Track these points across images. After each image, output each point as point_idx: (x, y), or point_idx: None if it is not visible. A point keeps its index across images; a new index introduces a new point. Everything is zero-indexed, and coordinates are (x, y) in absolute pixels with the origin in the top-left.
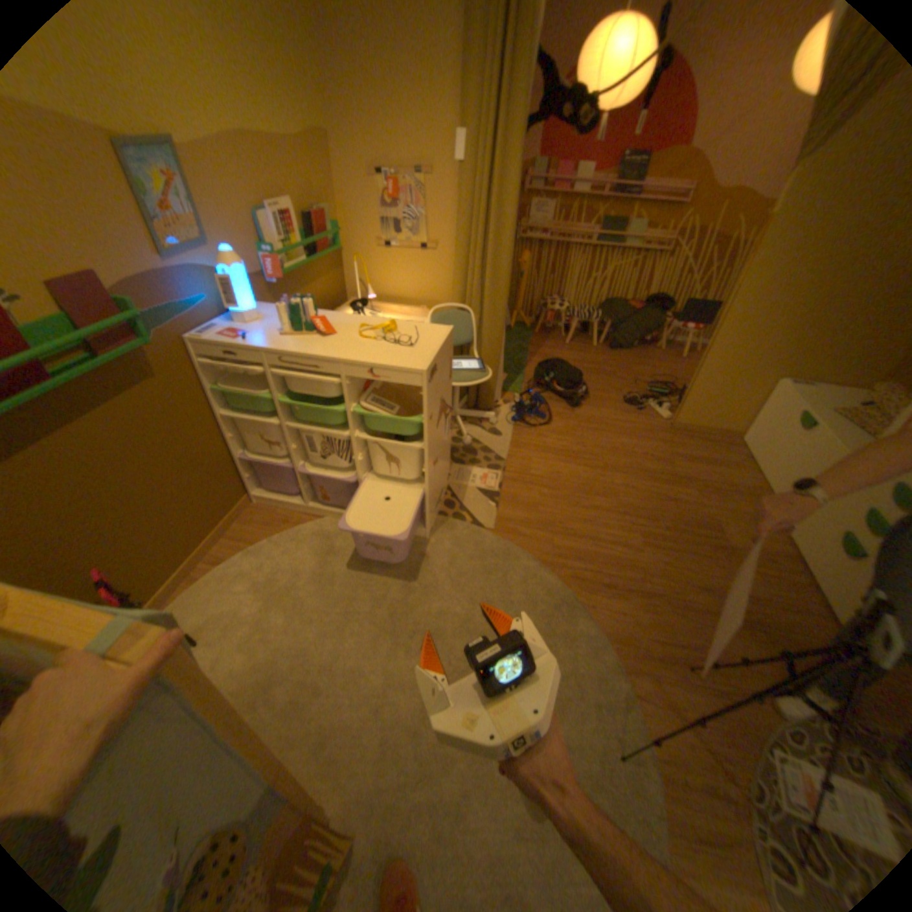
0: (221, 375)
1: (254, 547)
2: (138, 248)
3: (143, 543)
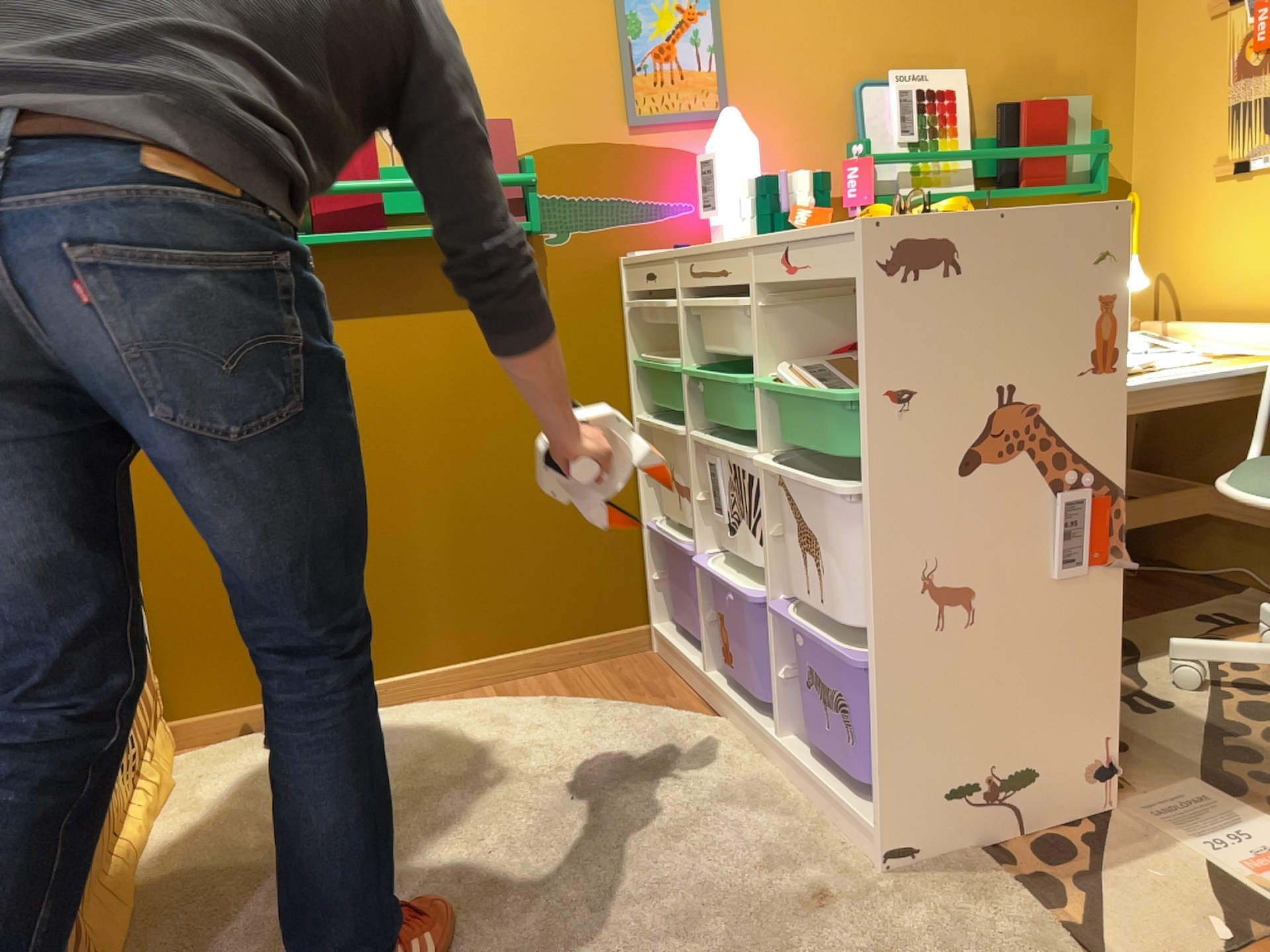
0: (668, 348)
1: (568, 701)
2: (596, 106)
3: (413, 565)
